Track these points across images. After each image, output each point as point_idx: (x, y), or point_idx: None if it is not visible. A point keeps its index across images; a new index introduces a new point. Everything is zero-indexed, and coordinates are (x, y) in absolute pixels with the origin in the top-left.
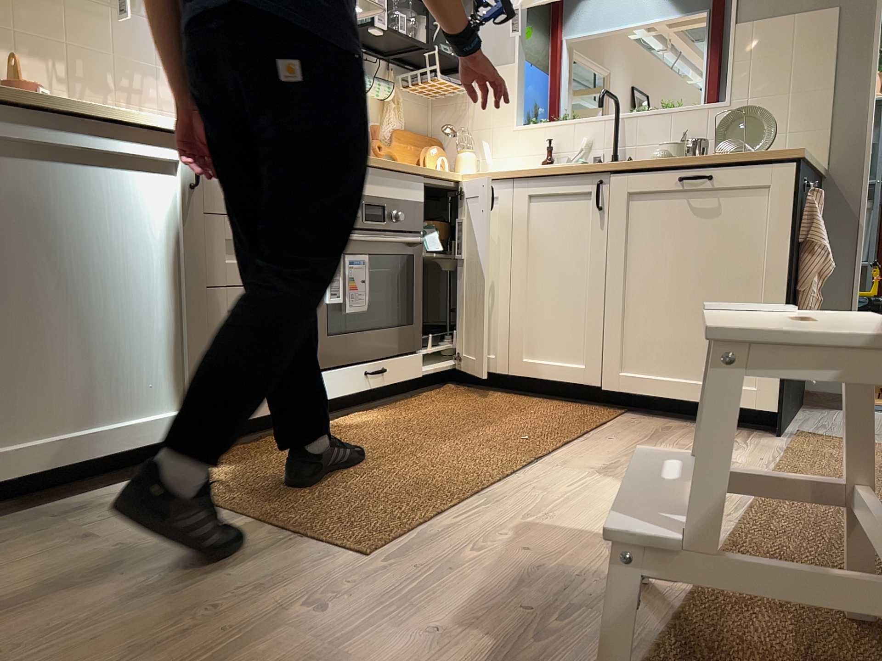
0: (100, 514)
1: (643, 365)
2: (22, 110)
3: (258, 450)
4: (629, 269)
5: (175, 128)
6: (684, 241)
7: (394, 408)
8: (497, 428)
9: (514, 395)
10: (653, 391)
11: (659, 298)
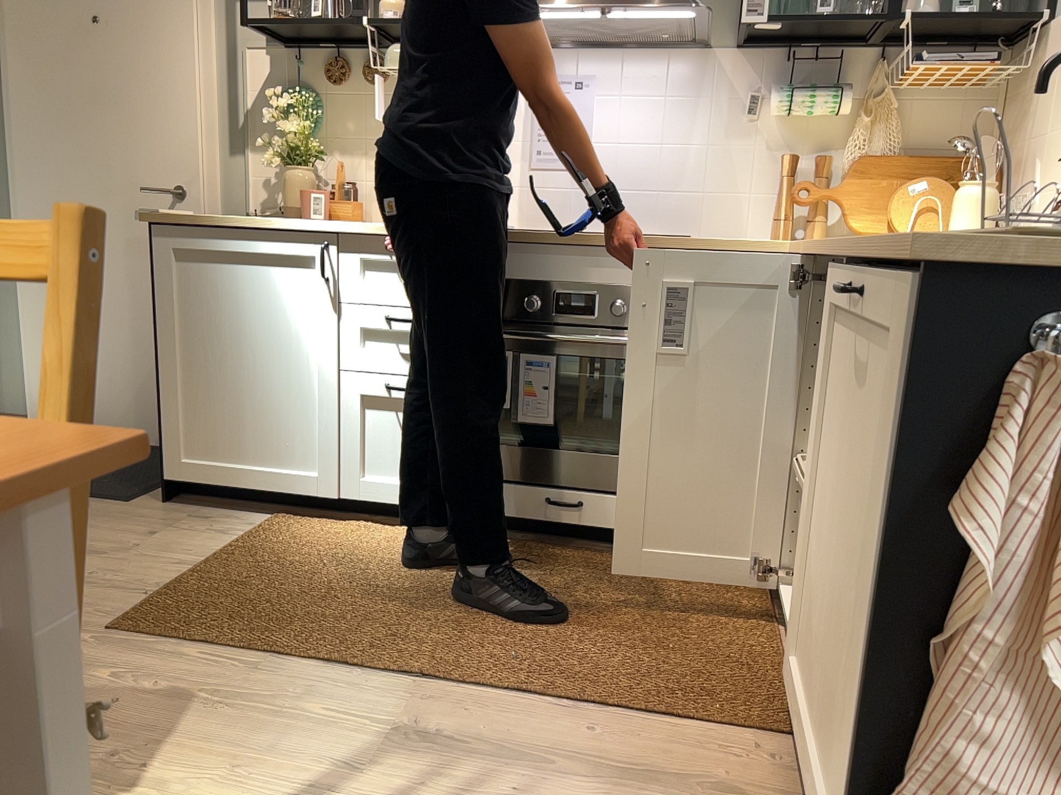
0: (202, 524)
1: (804, 665)
2: (200, 230)
3: (371, 533)
4: (818, 466)
5: (309, 229)
6: (846, 439)
7: (592, 559)
8: (549, 631)
9: (776, 623)
10: (796, 722)
11: (823, 542)
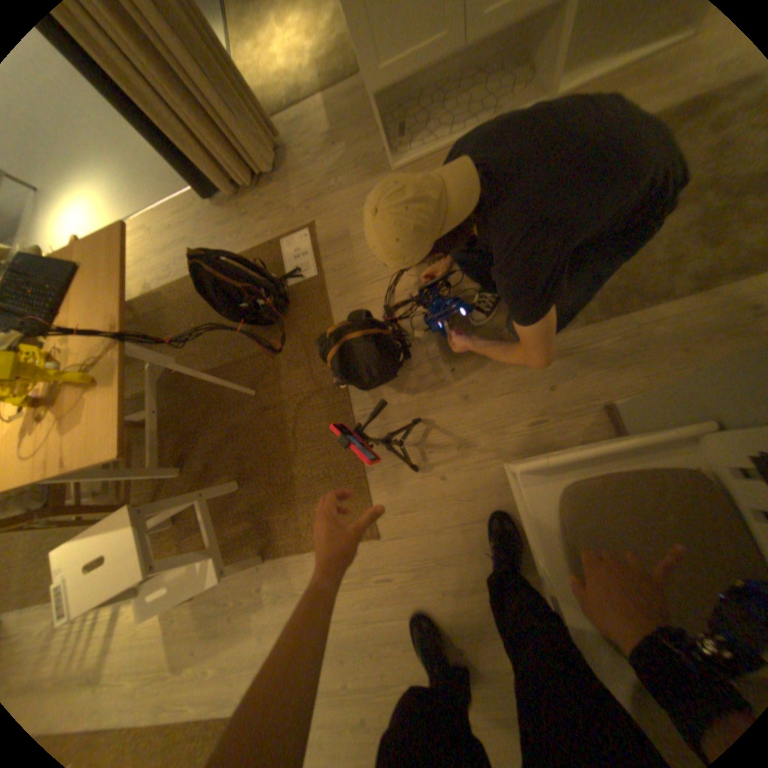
0: None
1: None
2: None
3: None
4: None
5: None
6: None
7: None
8: None
9: None
10: None
11: None
